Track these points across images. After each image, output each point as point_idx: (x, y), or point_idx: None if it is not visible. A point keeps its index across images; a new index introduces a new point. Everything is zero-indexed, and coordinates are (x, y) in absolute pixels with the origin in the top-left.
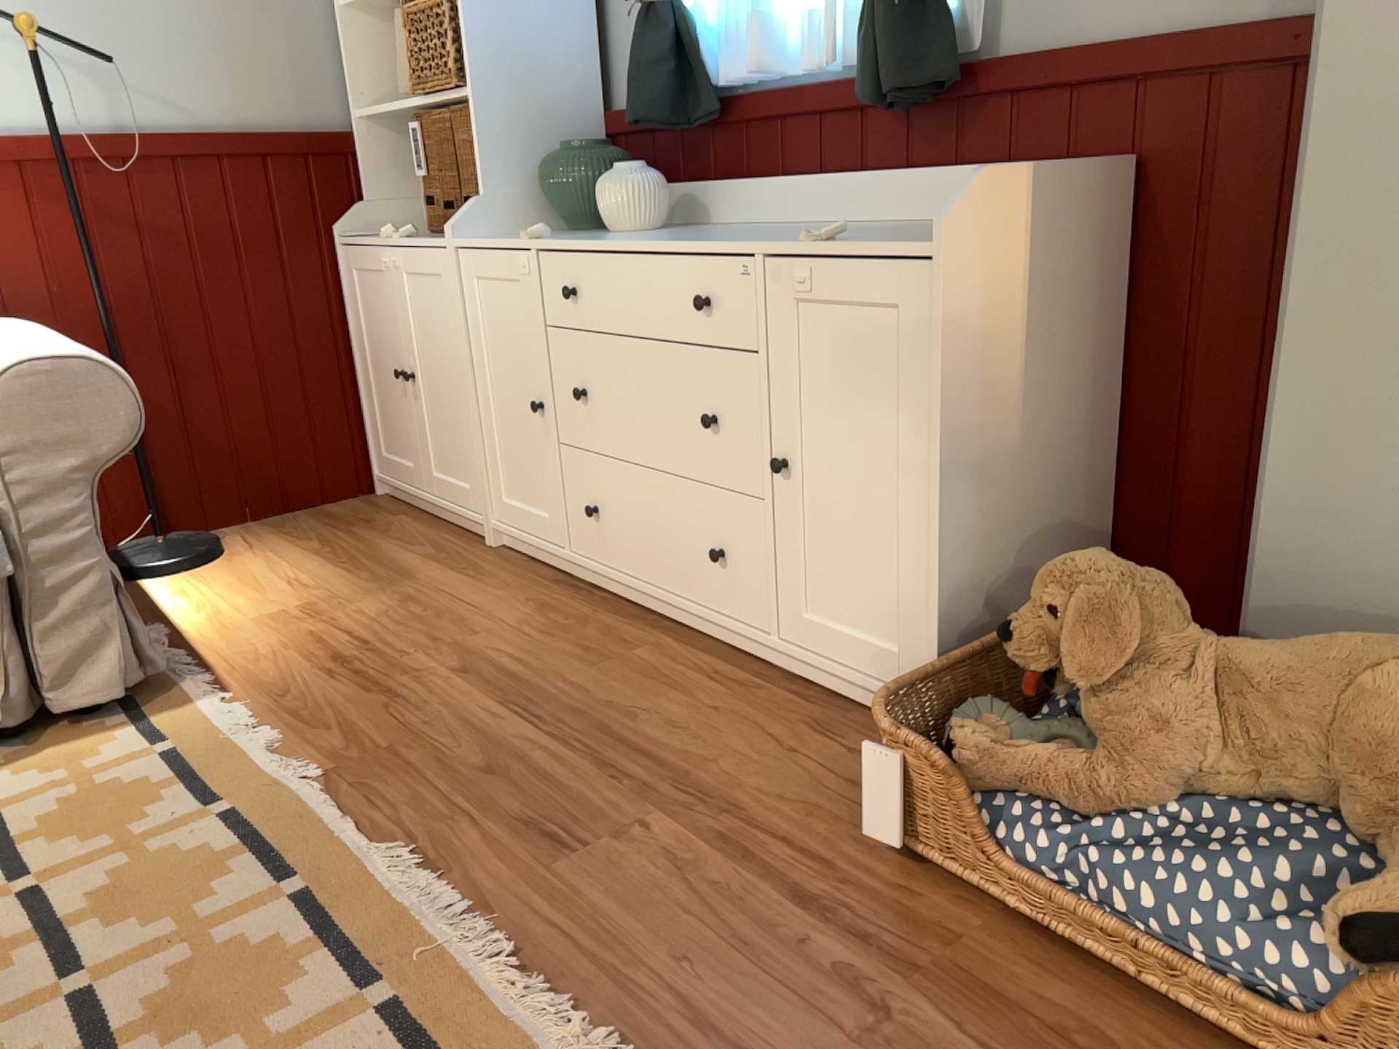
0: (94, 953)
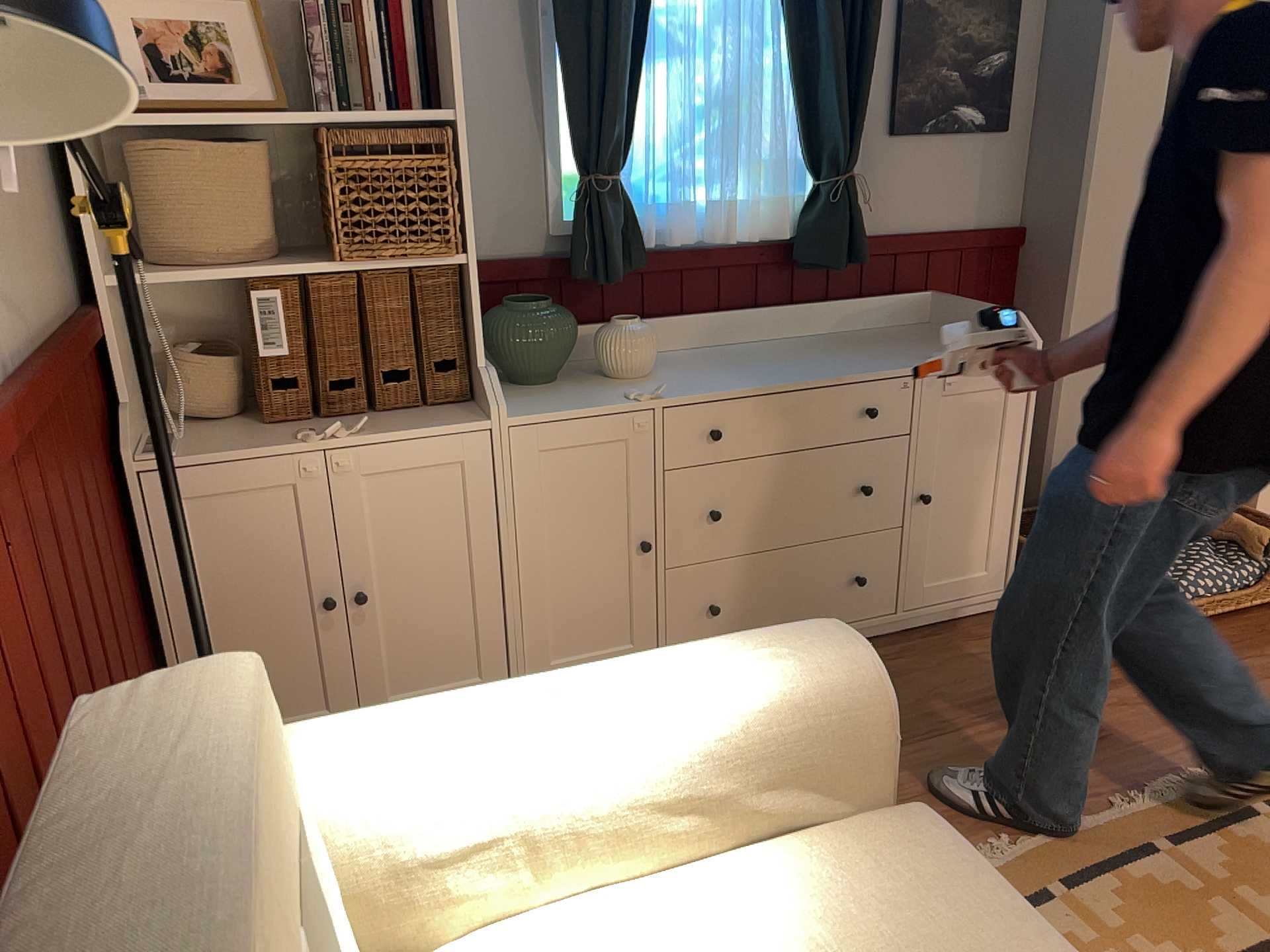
0: (1256, 943)
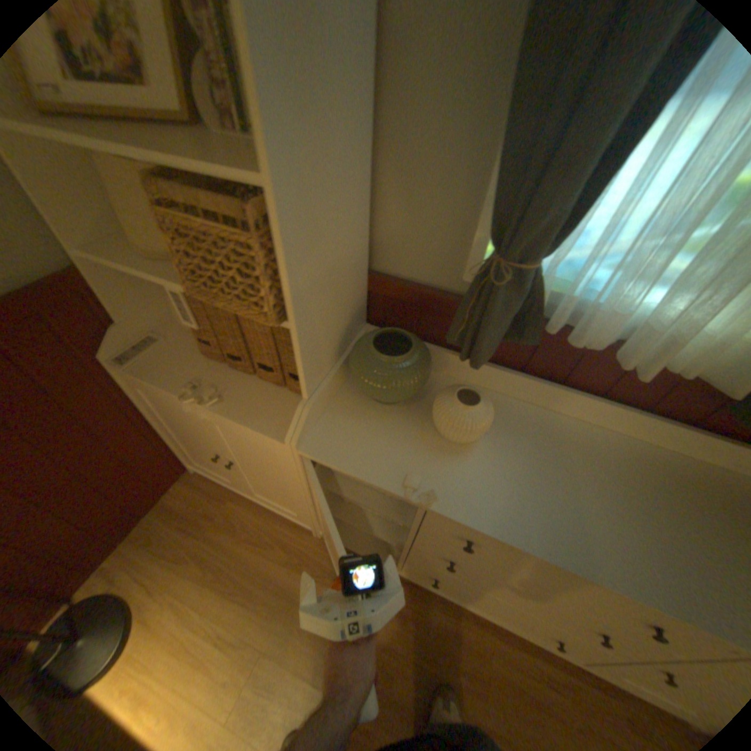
0: None
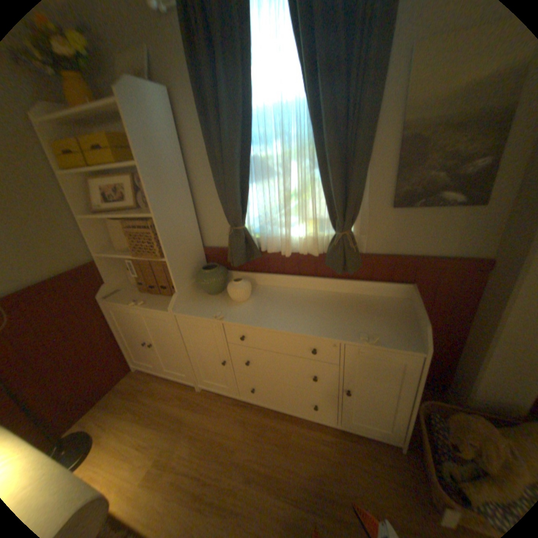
0: None
